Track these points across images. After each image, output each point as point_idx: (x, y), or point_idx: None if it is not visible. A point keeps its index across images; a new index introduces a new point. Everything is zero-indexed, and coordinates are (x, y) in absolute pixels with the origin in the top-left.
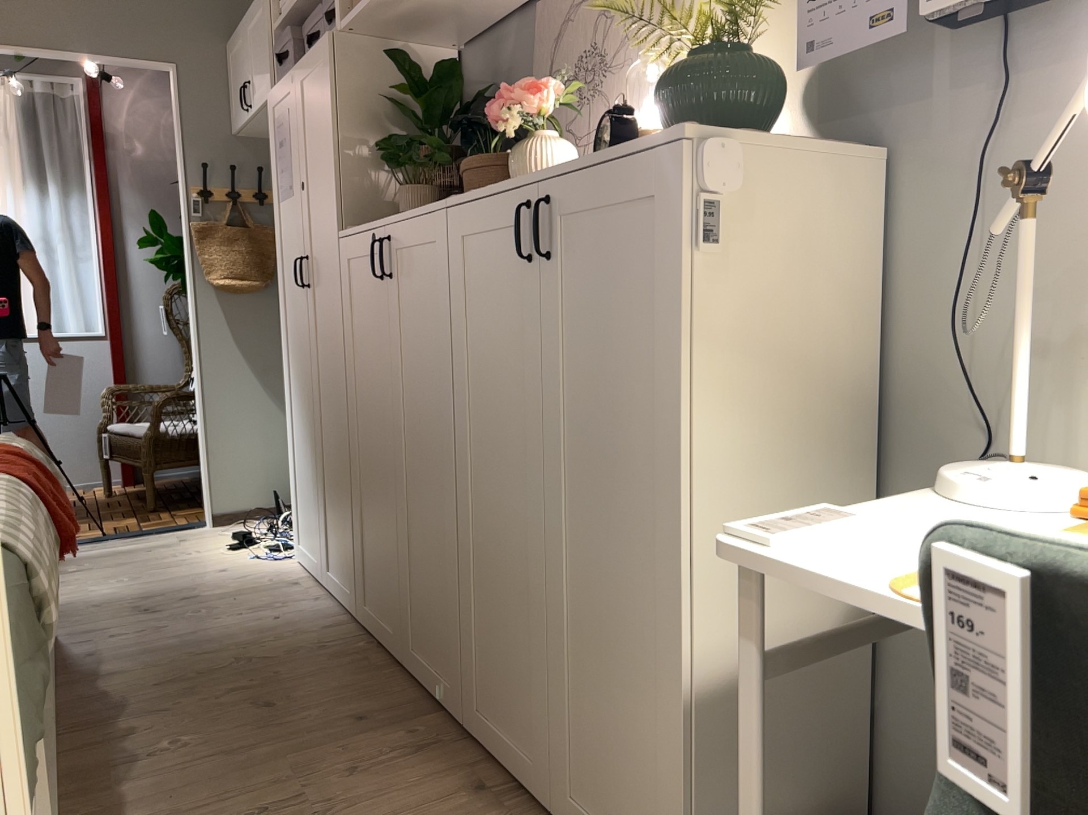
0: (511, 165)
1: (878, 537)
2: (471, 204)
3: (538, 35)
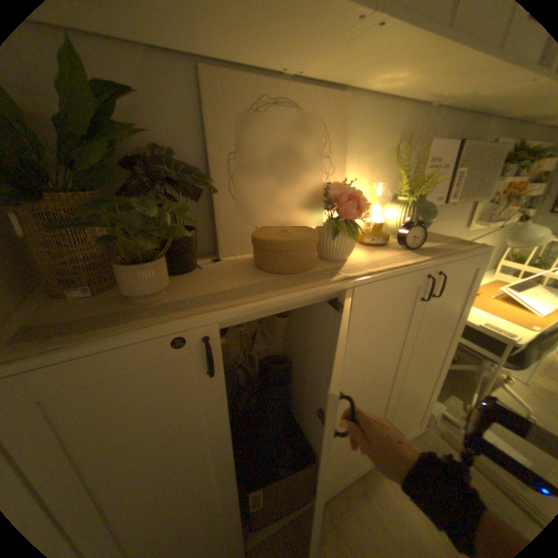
0: (330, 241)
1: (491, 324)
2: (385, 280)
3: (208, 101)
